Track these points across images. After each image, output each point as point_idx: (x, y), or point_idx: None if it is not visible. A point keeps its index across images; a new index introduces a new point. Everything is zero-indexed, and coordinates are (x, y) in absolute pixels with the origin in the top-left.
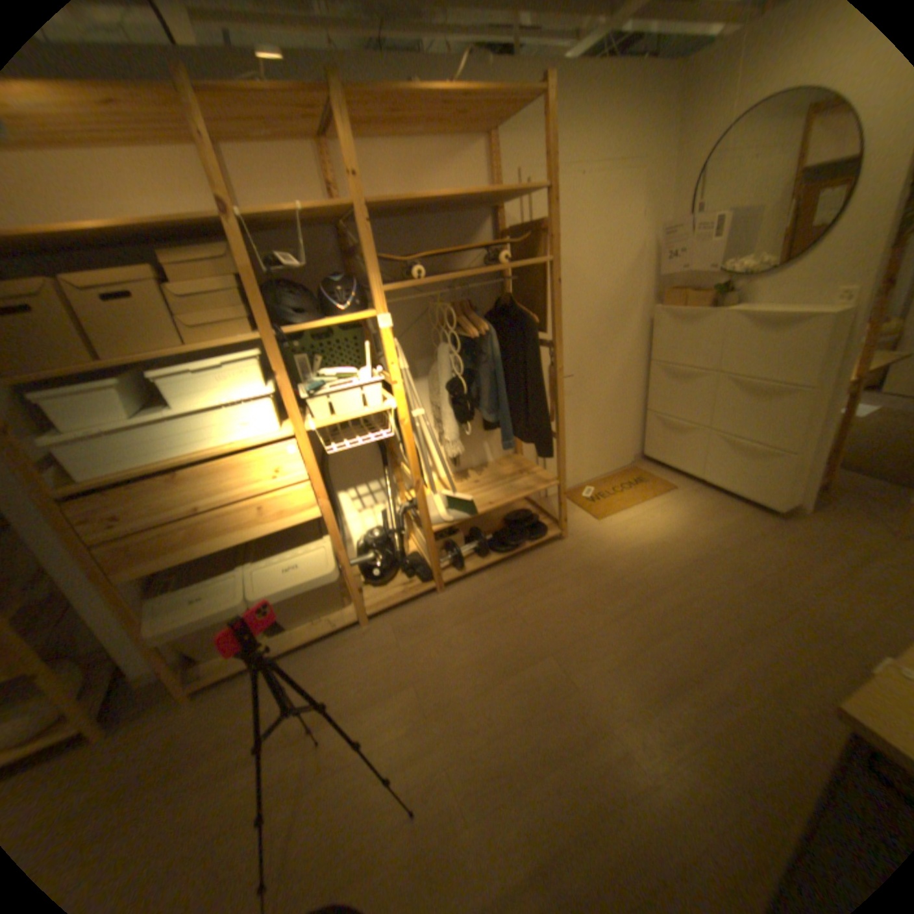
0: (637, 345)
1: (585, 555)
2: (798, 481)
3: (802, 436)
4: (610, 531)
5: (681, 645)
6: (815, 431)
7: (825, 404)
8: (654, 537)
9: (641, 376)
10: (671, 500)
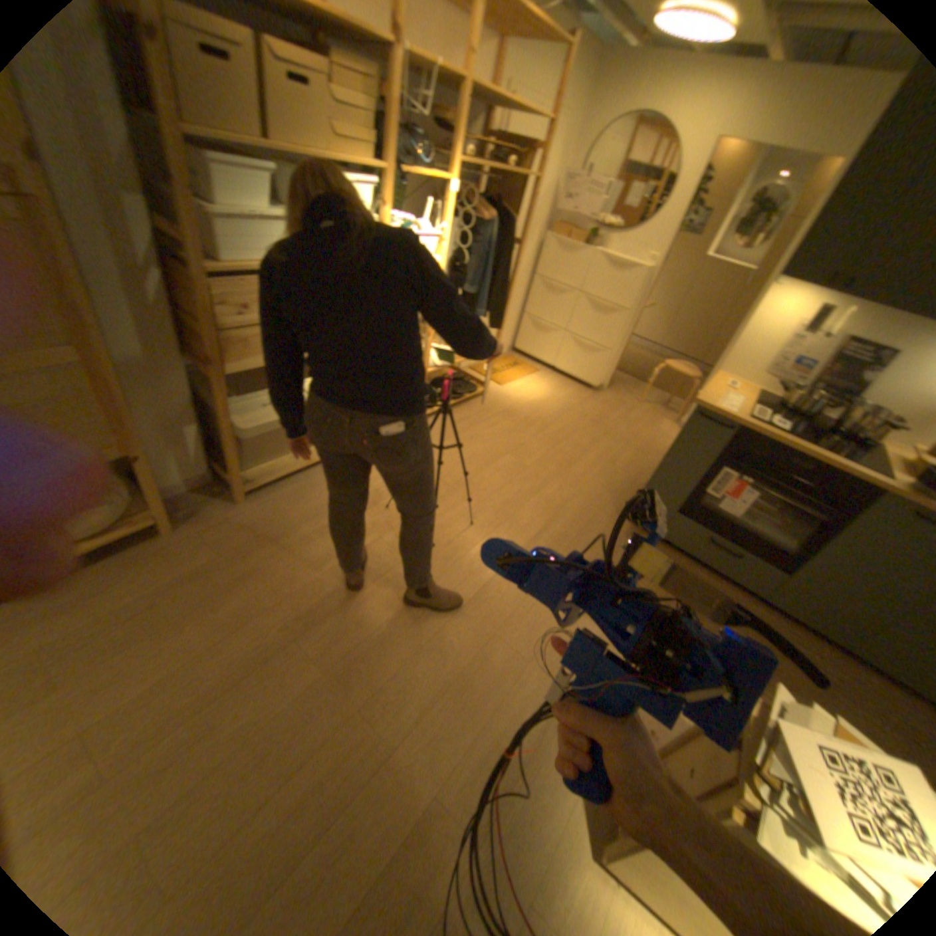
0: (530, 261)
1: (502, 406)
2: (606, 369)
3: (616, 340)
4: (510, 394)
5: (573, 442)
6: (621, 339)
7: (628, 323)
8: (536, 398)
9: (525, 286)
10: (537, 378)
